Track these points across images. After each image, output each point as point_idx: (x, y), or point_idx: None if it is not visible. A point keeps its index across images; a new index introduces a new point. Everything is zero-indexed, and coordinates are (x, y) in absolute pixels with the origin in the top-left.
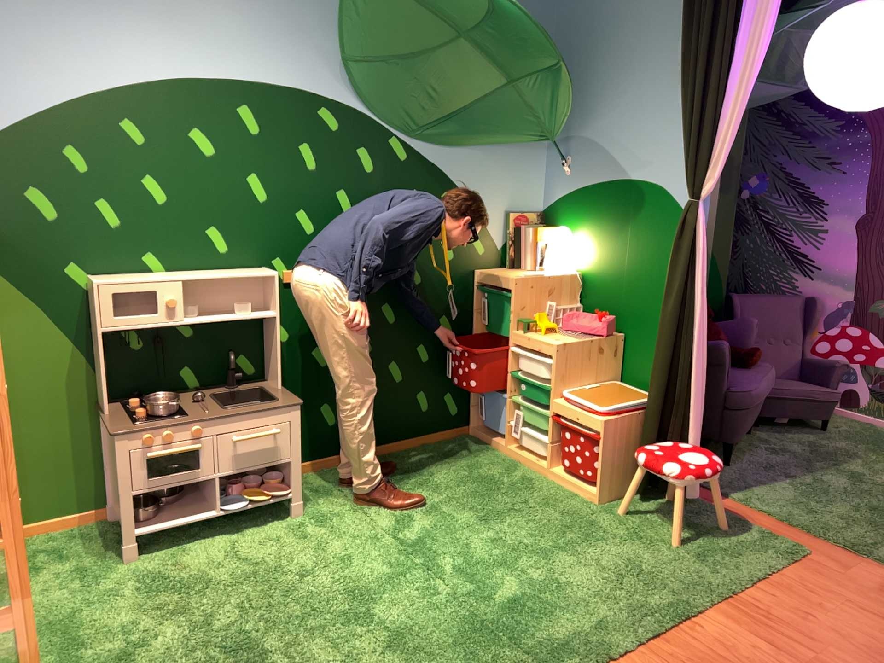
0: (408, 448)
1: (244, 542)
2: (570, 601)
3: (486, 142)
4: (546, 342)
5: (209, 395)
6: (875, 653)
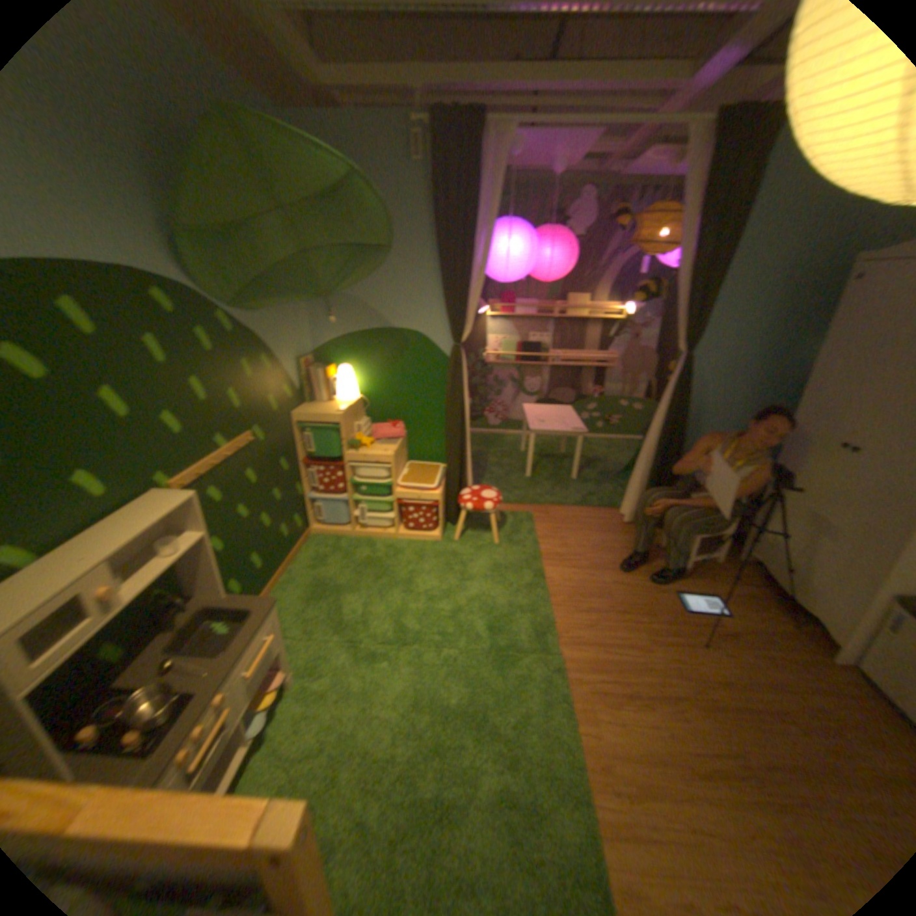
0: (284, 571)
1: (277, 745)
2: (503, 607)
3: (278, 305)
4: (380, 456)
5: (157, 656)
6: (594, 548)
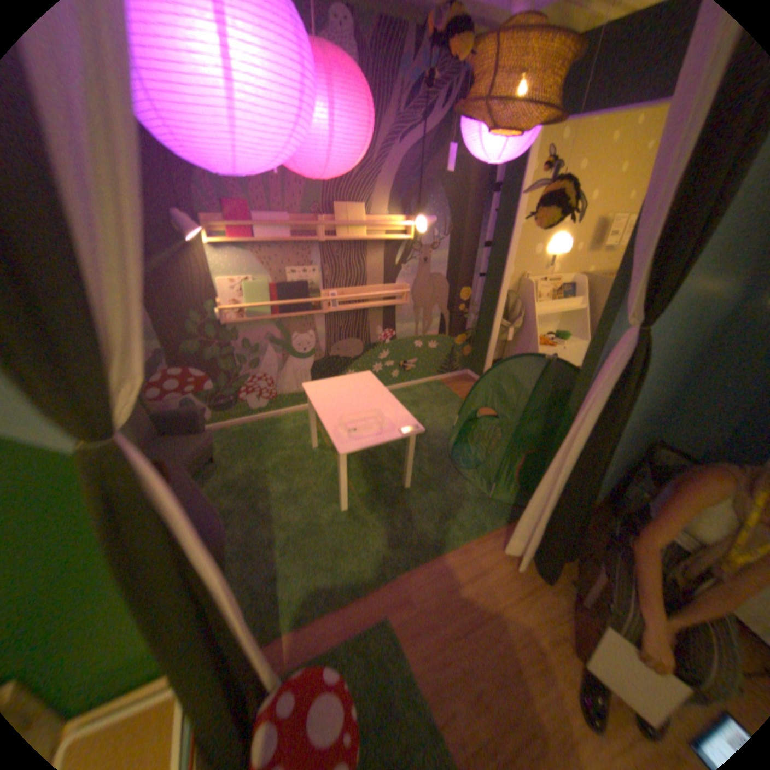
0: None
1: None
2: None
3: None
4: None
5: None
6: (521, 672)
